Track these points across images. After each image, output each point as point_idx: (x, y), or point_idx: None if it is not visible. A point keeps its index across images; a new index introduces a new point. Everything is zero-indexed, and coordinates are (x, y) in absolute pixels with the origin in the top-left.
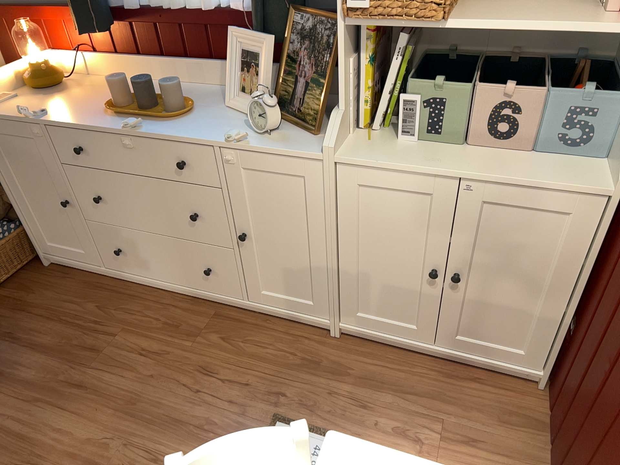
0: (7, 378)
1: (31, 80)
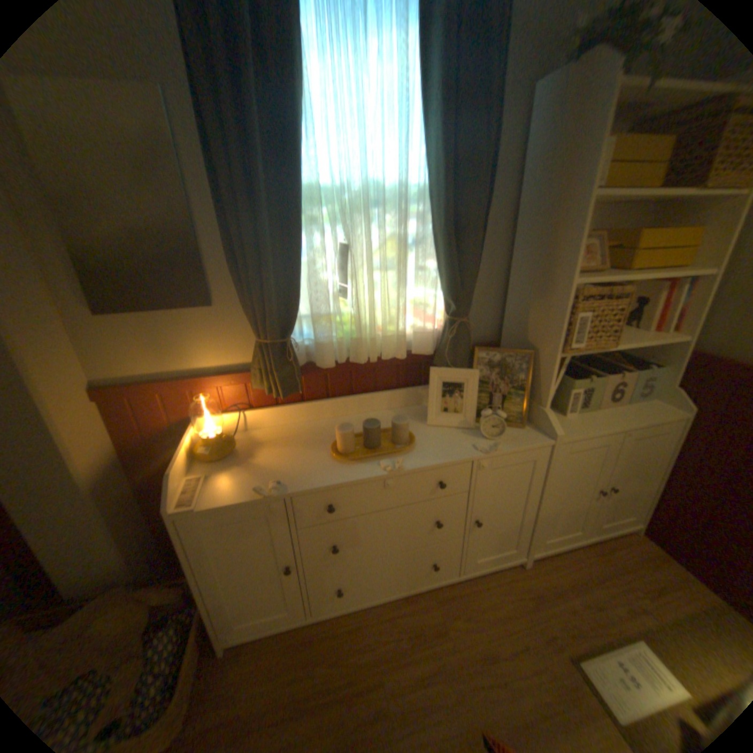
0: None
1: (203, 453)
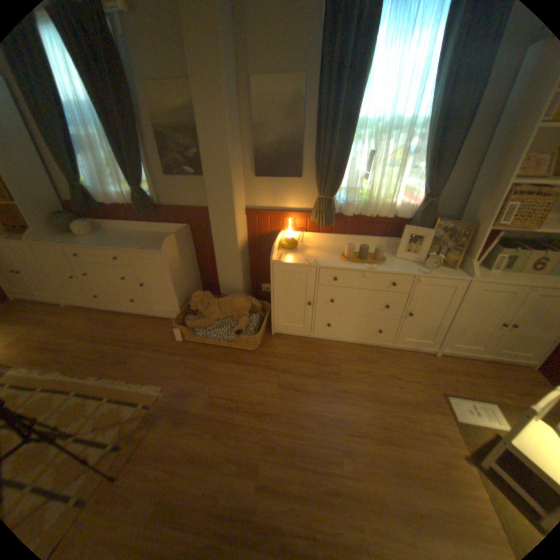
0: (302, 394)
1: (284, 244)
